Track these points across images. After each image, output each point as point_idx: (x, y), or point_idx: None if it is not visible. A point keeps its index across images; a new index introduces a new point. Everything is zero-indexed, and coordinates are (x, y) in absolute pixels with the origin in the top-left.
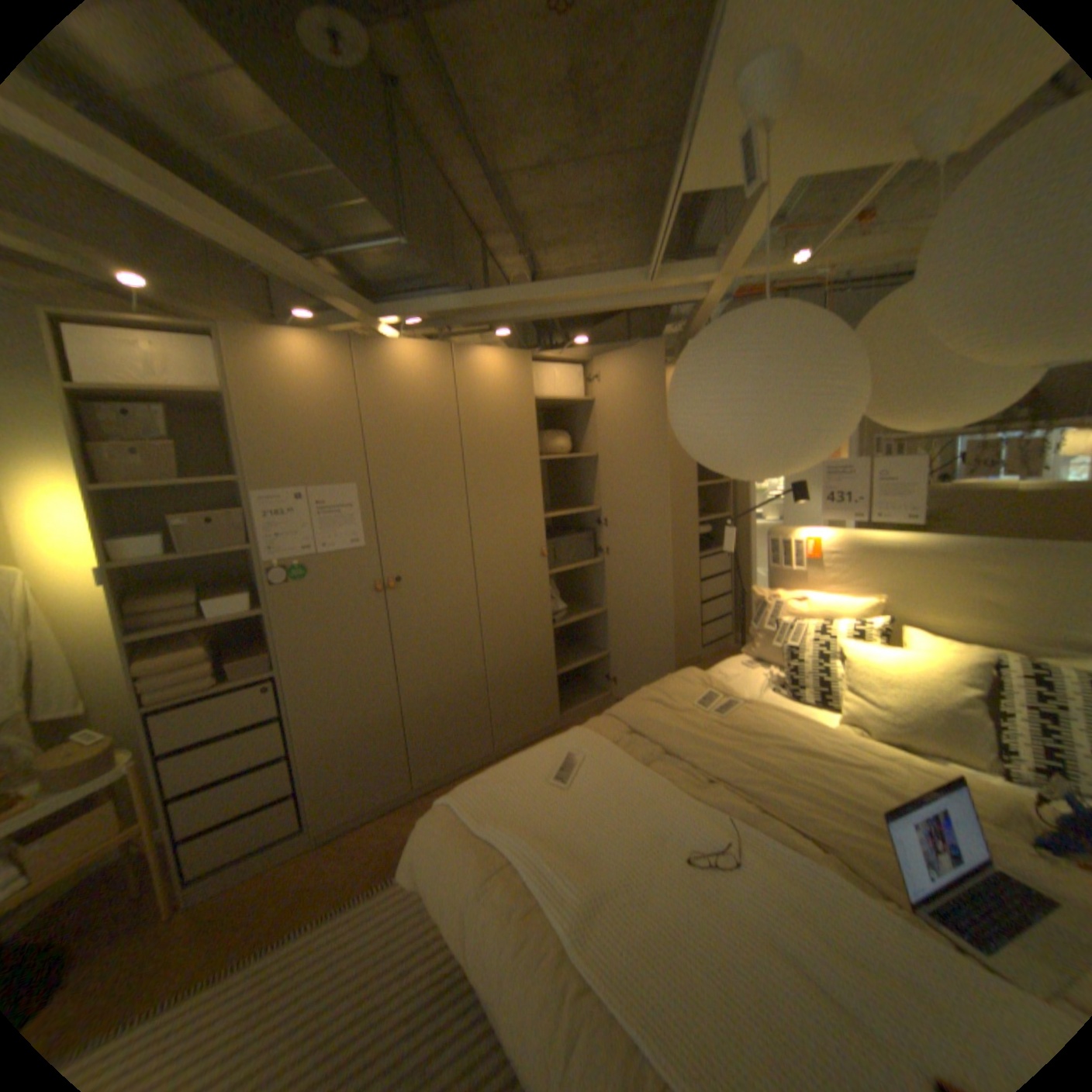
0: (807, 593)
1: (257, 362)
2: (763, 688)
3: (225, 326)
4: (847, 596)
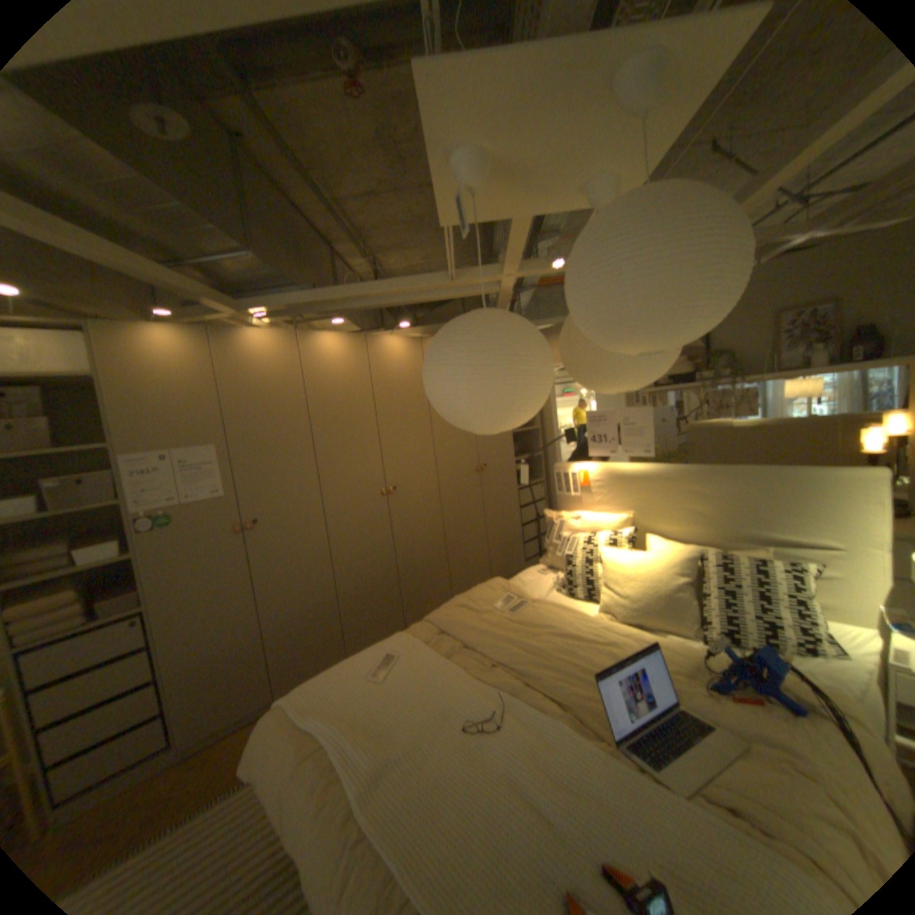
0: (582, 513)
1: (123, 351)
2: (549, 589)
3: (93, 323)
4: (609, 514)
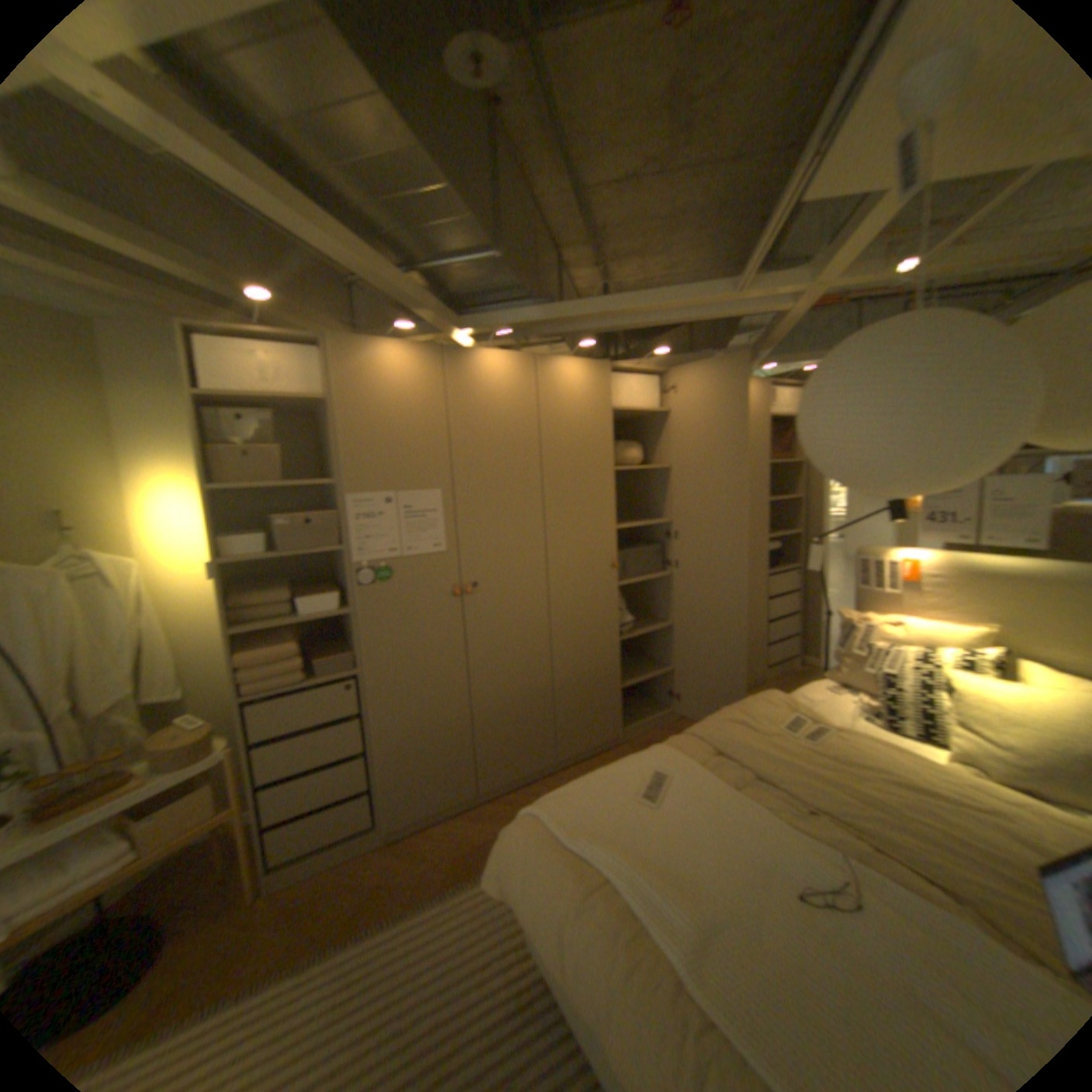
0: (902, 617)
1: (360, 370)
2: (855, 716)
3: (334, 336)
4: (951, 623)
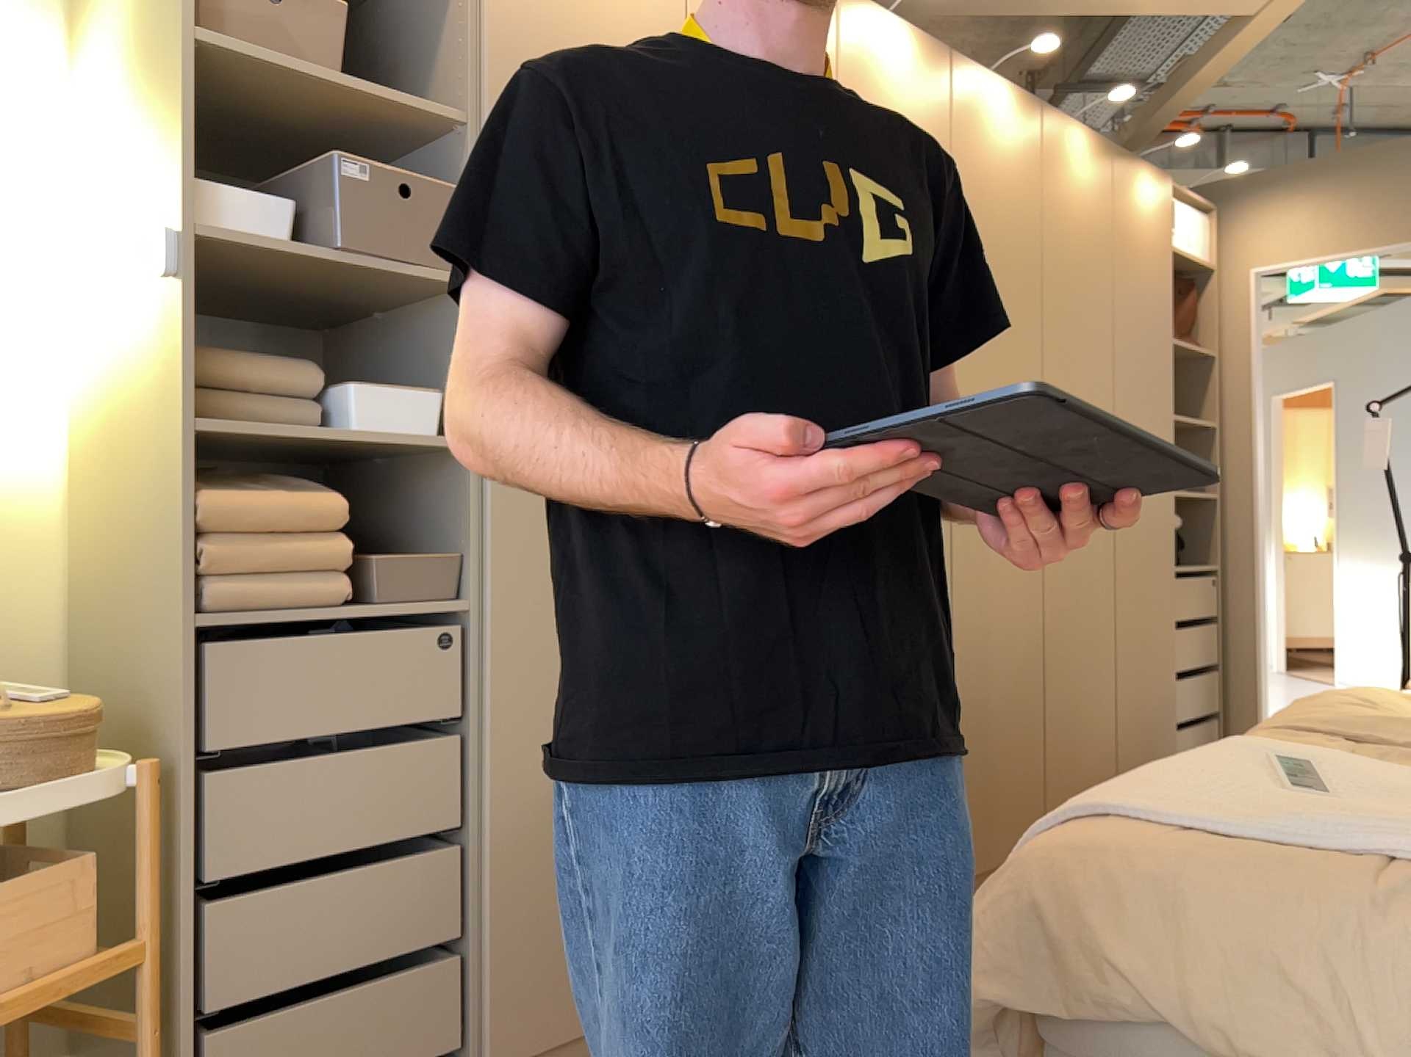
0: None
1: None
2: None
3: None
4: None
